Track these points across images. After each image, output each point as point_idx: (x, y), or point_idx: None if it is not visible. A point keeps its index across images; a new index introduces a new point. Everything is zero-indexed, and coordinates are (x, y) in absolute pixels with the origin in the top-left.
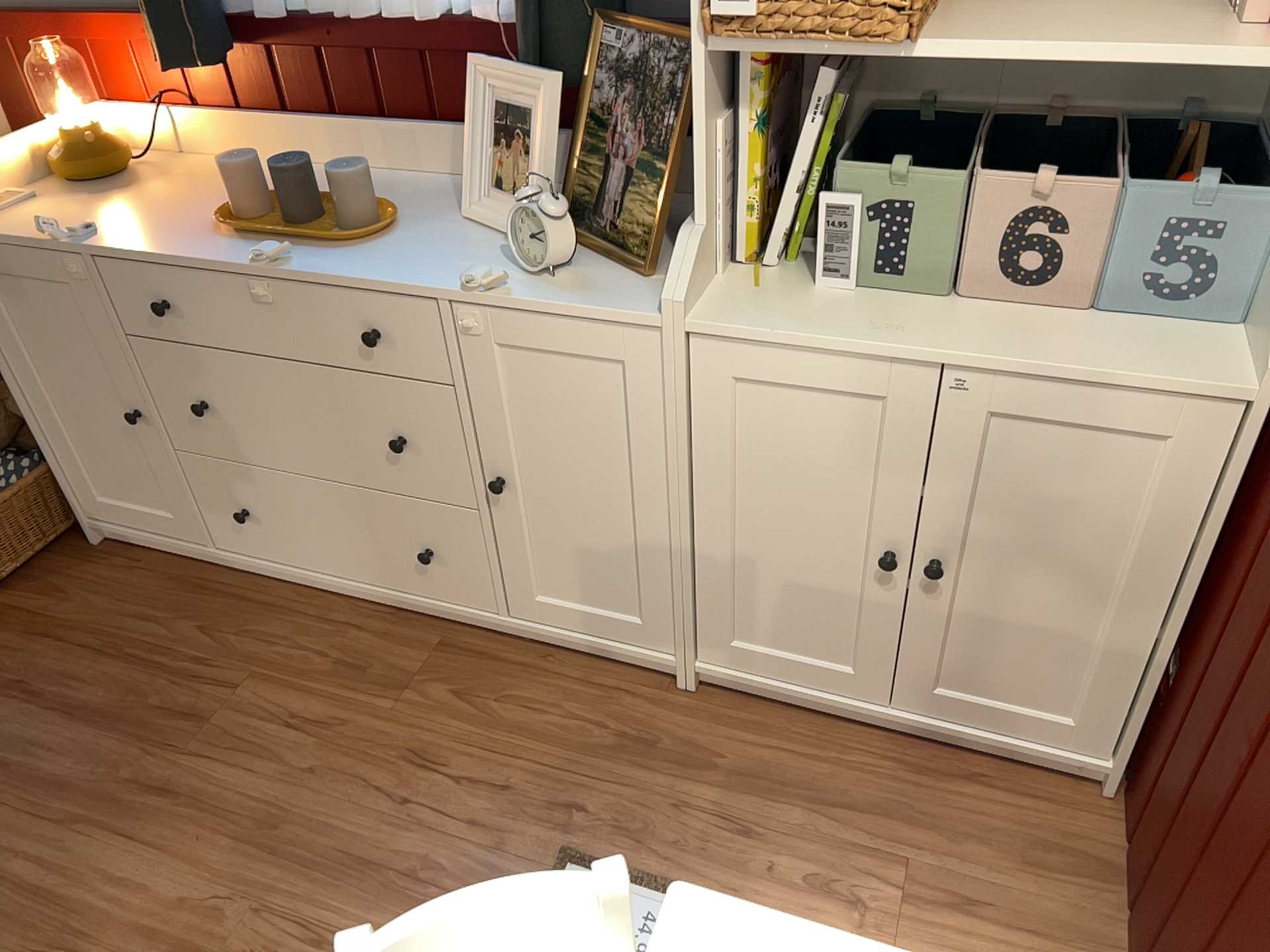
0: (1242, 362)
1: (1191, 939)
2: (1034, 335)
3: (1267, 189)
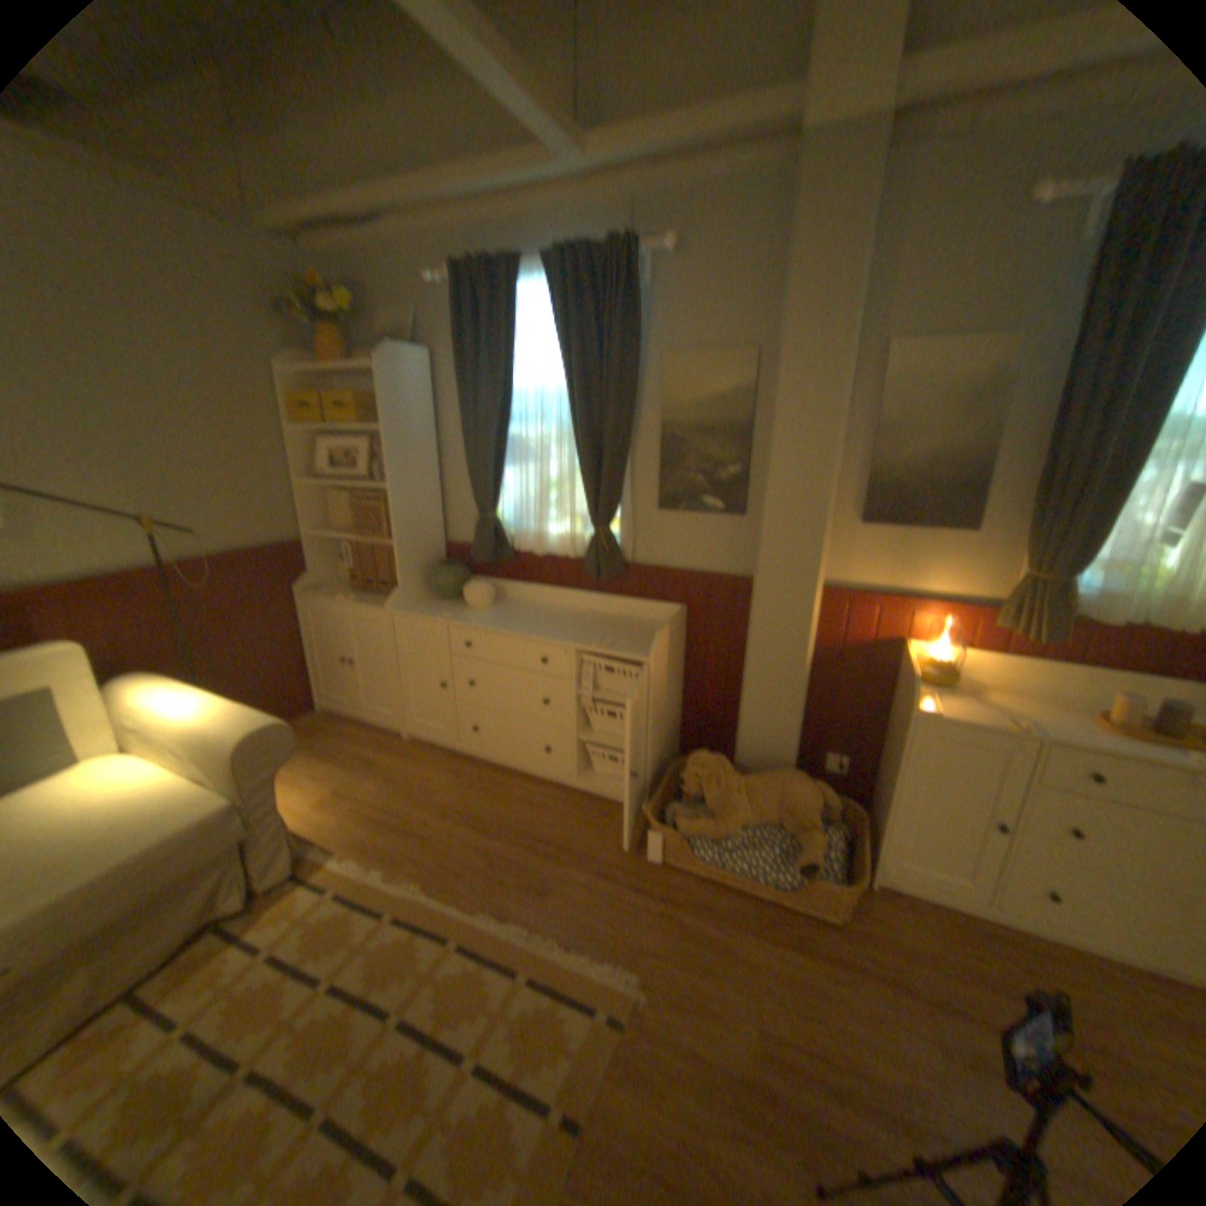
0: None
1: None
2: None
3: None
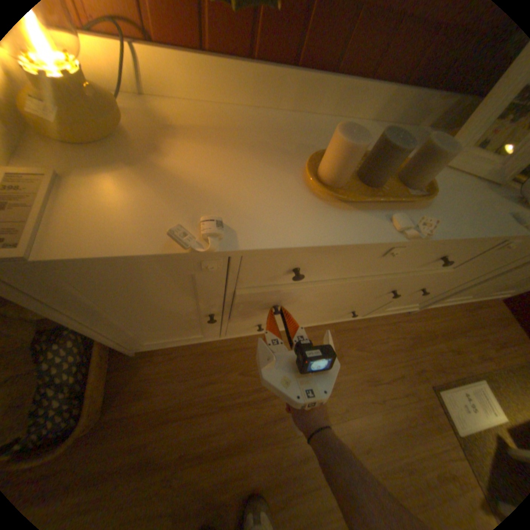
0: None
1: None
2: None
3: None
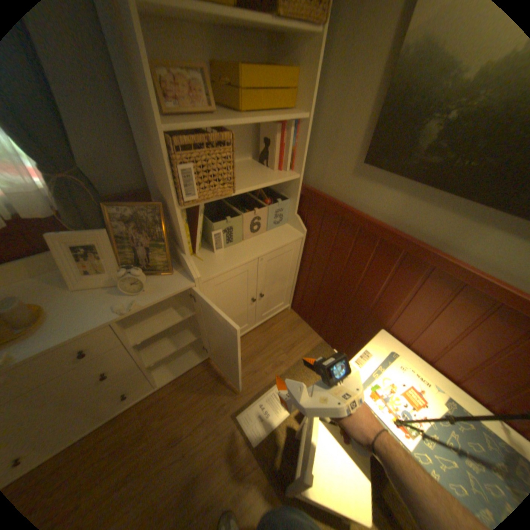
0: (297, 230)
1: (339, 323)
2: (265, 241)
3: (285, 198)
